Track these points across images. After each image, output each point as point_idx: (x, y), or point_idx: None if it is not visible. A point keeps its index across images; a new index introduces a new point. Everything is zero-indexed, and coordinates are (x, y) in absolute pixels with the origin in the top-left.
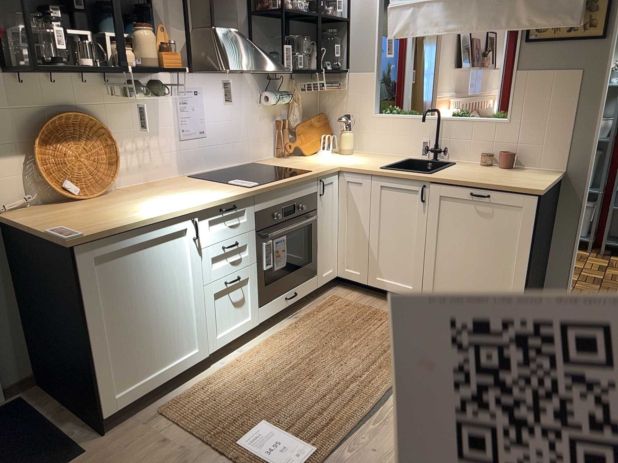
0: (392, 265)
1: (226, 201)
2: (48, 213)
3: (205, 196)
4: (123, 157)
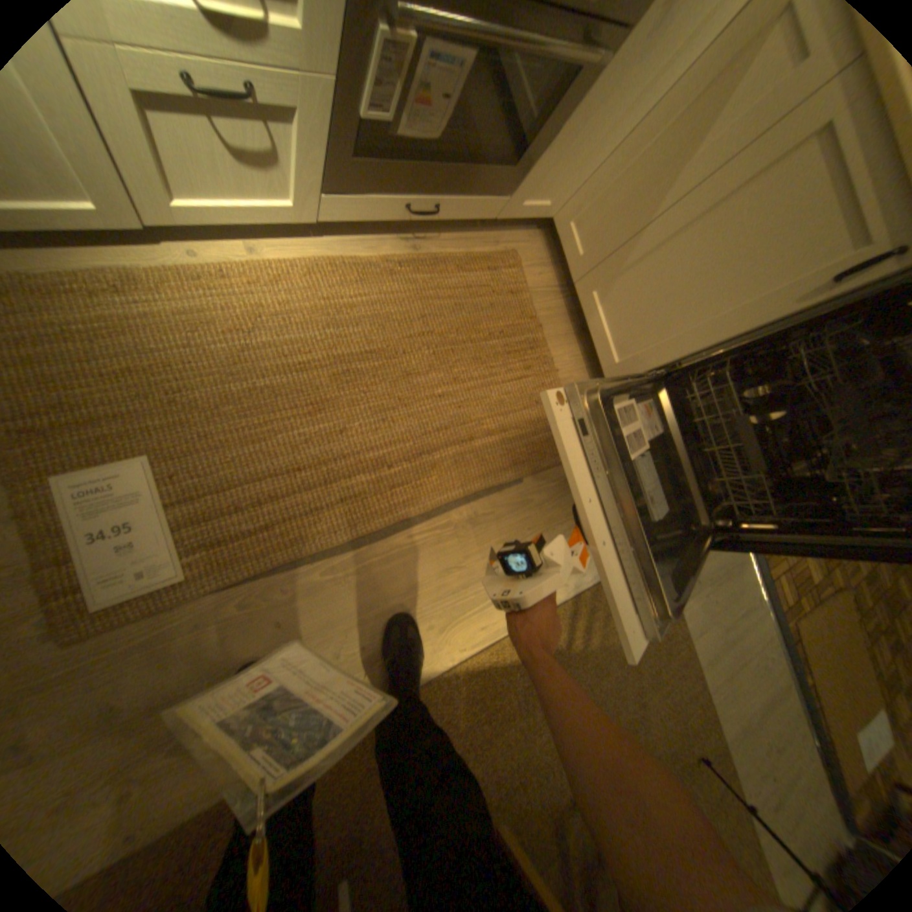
0: (631, 302)
1: None
2: None
3: None
4: None
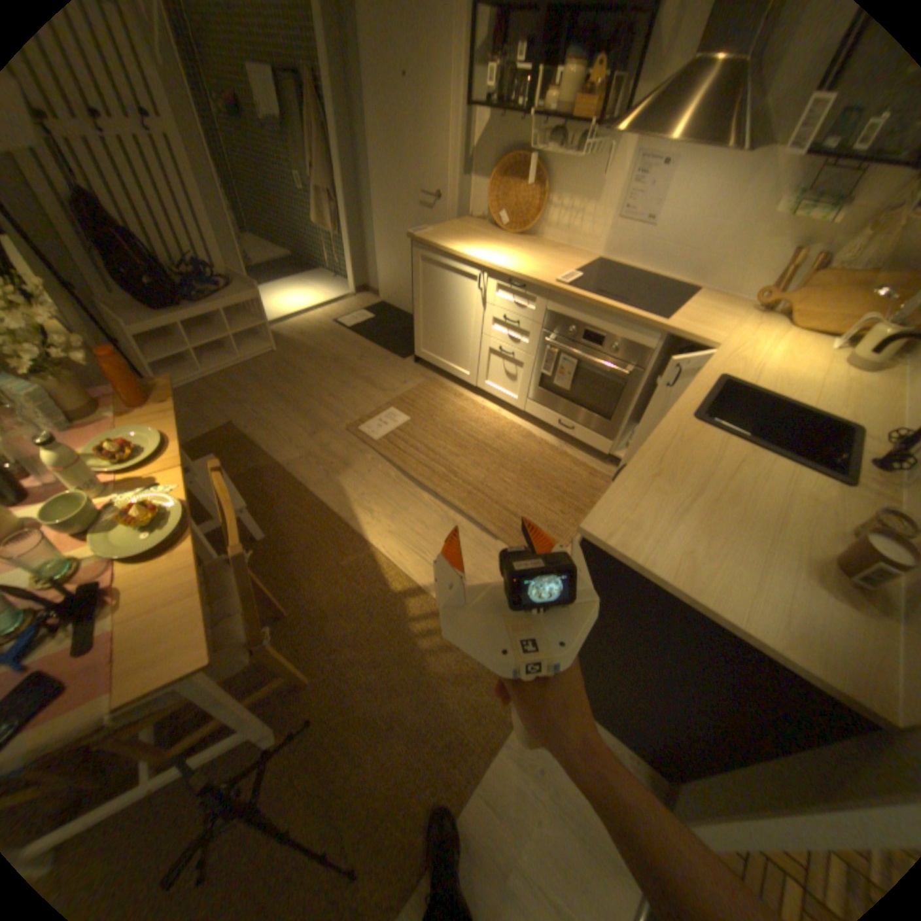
0: None
1: (513, 276)
2: (471, 227)
3: (517, 265)
4: (556, 211)
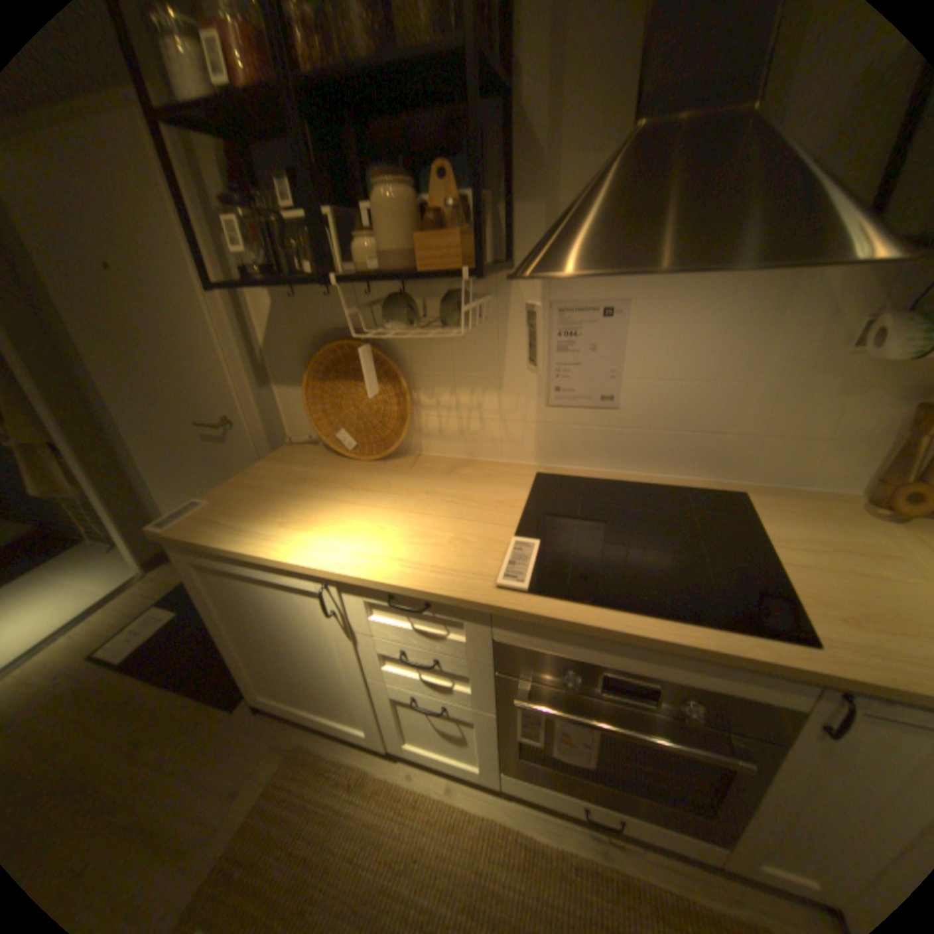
0: None
1: (397, 589)
2: (292, 462)
3: (397, 550)
4: (433, 411)
